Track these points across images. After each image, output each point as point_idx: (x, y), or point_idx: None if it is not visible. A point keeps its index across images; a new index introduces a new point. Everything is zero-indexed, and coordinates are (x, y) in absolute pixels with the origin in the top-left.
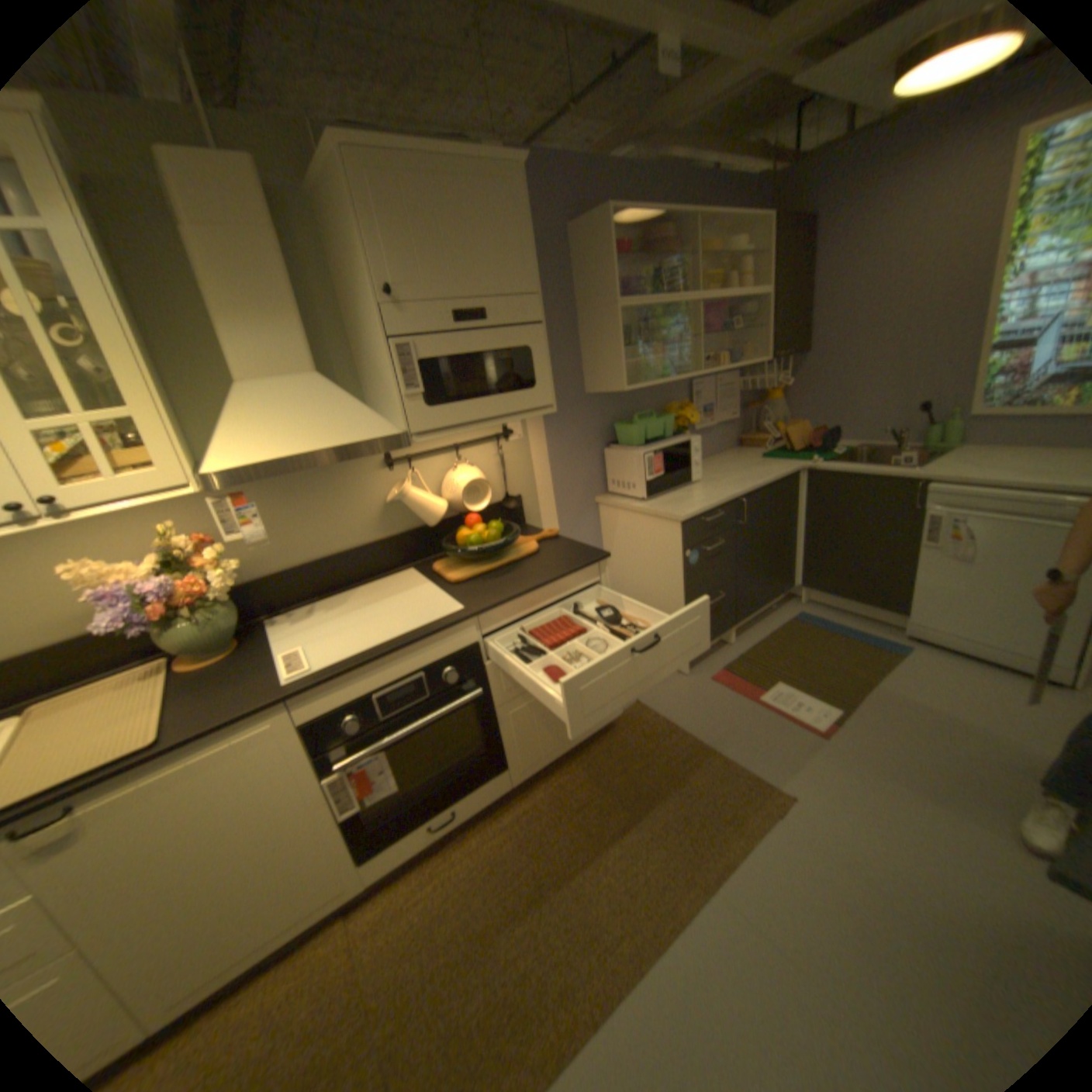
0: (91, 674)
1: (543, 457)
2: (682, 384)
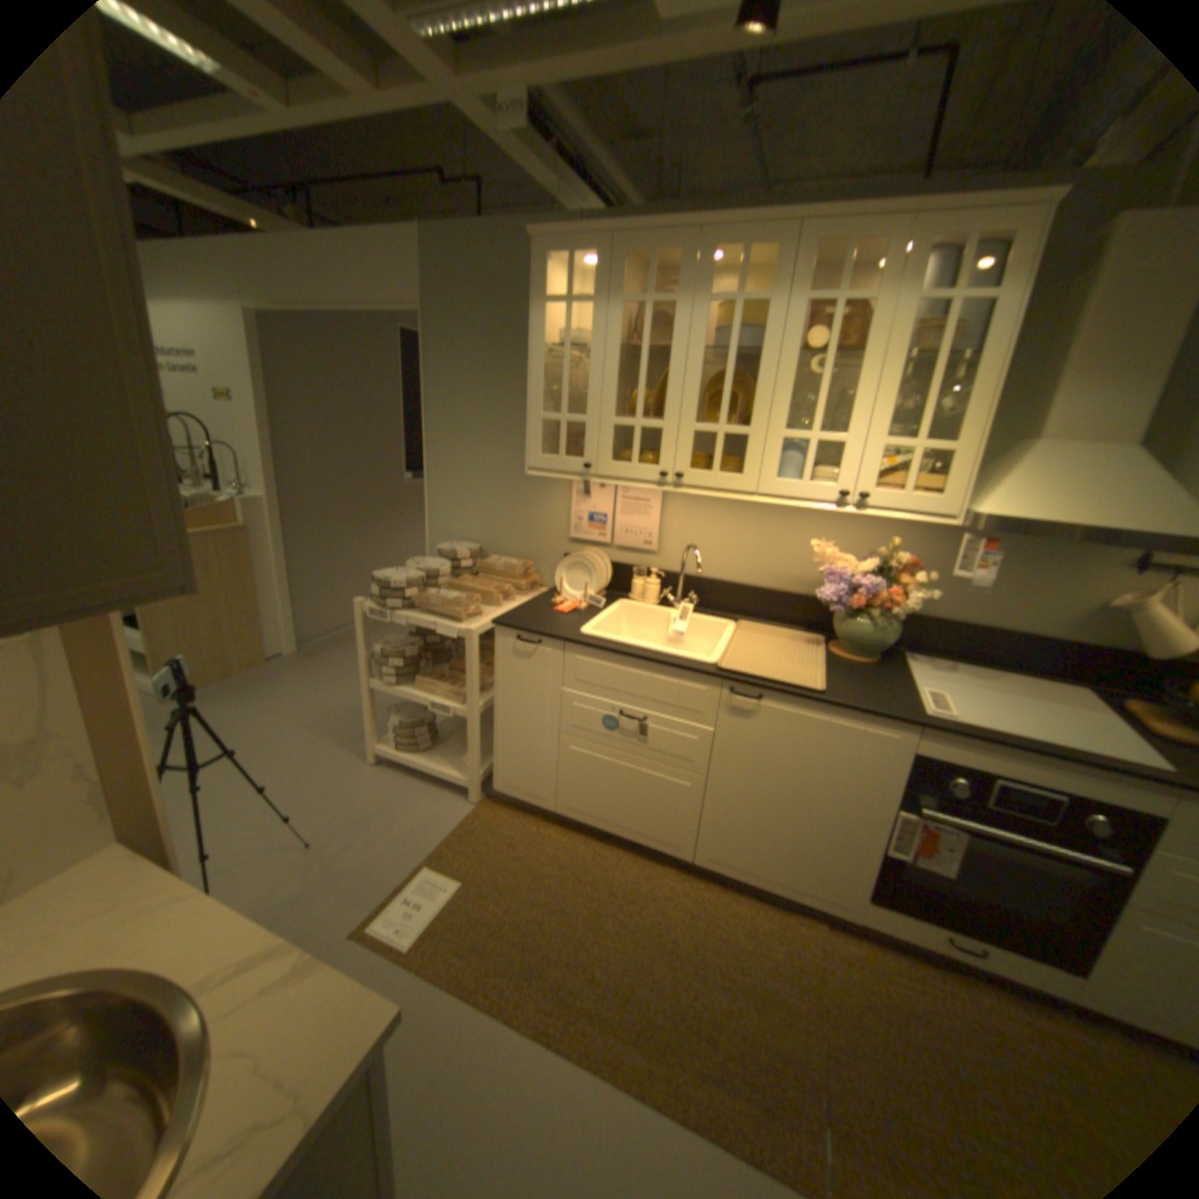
0: (774, 621)
1: None
2: None
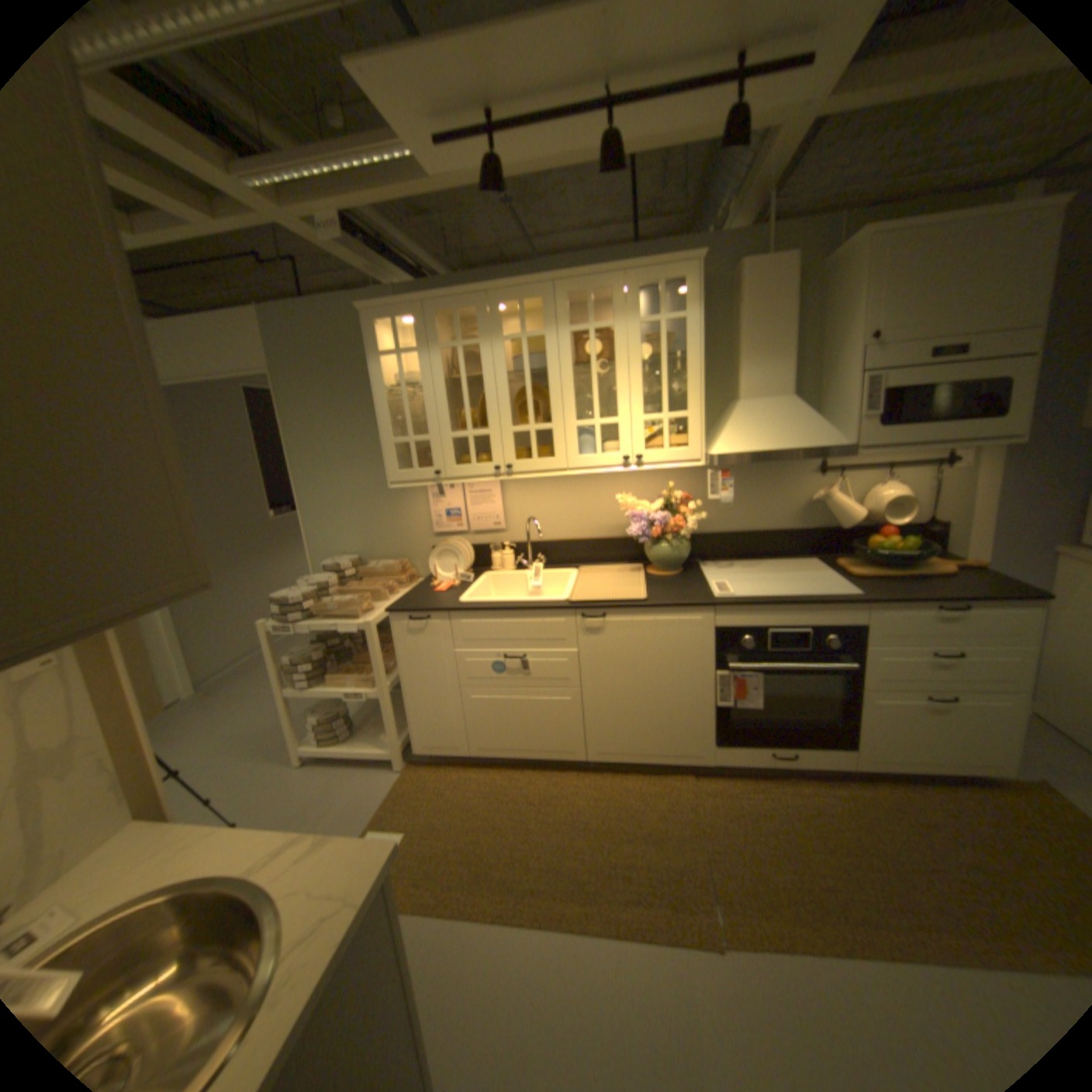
0: (605, 562)
1: (993, 489)
2: None
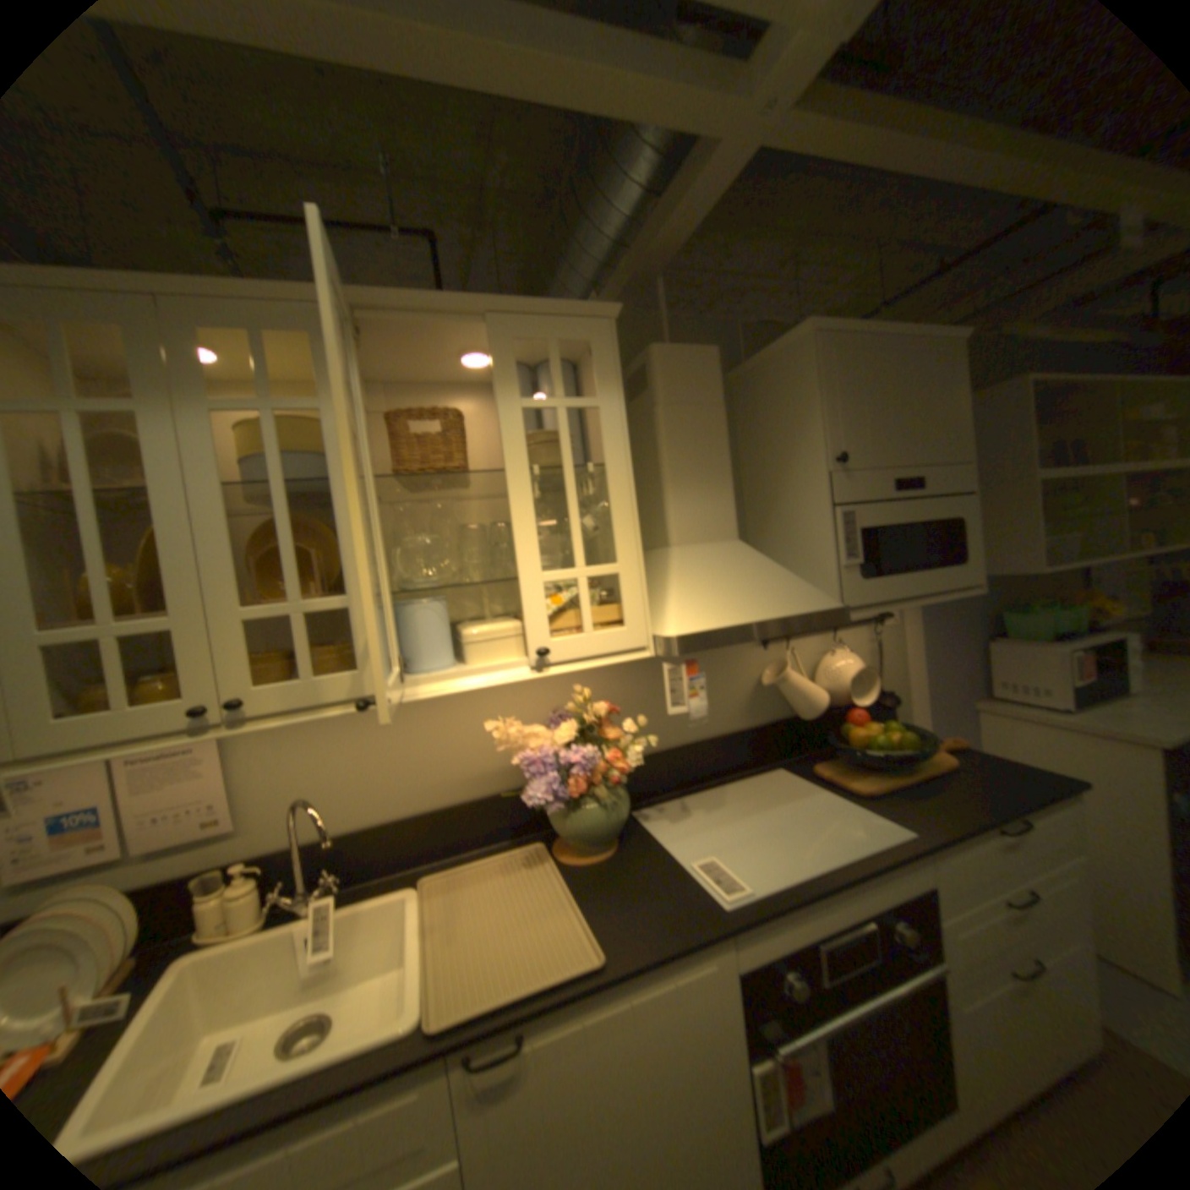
0: (468, 851)
1: (919, 648)
2: (1075, 570)
